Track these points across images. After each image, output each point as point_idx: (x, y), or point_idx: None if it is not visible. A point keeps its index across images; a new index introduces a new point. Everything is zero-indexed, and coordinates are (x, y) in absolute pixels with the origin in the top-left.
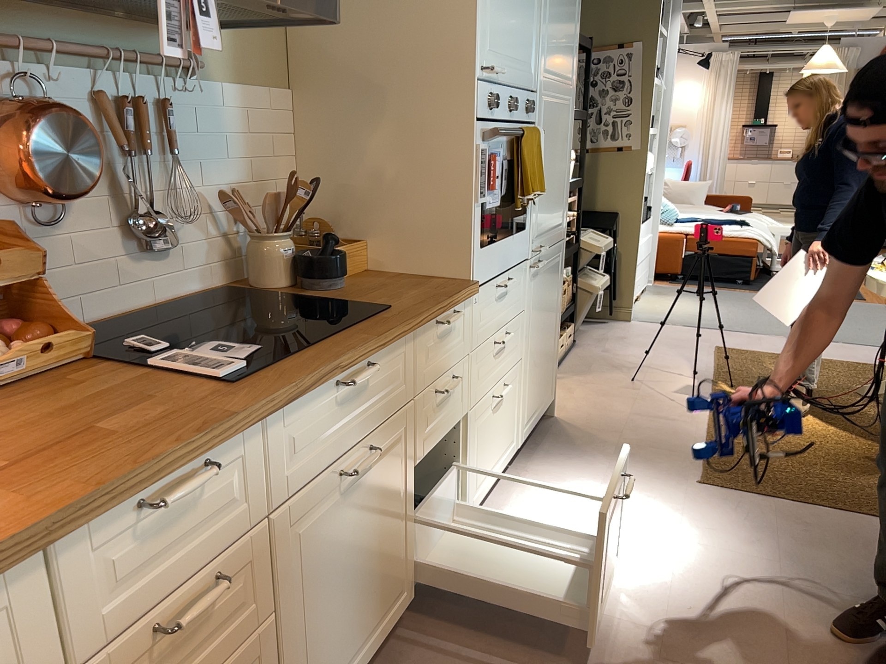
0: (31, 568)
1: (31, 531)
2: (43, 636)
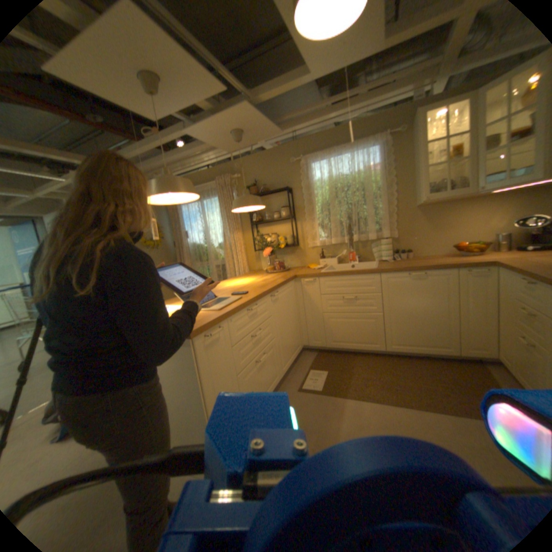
0: (513, 274)
1: (510, 266)
2: (513, 287)
